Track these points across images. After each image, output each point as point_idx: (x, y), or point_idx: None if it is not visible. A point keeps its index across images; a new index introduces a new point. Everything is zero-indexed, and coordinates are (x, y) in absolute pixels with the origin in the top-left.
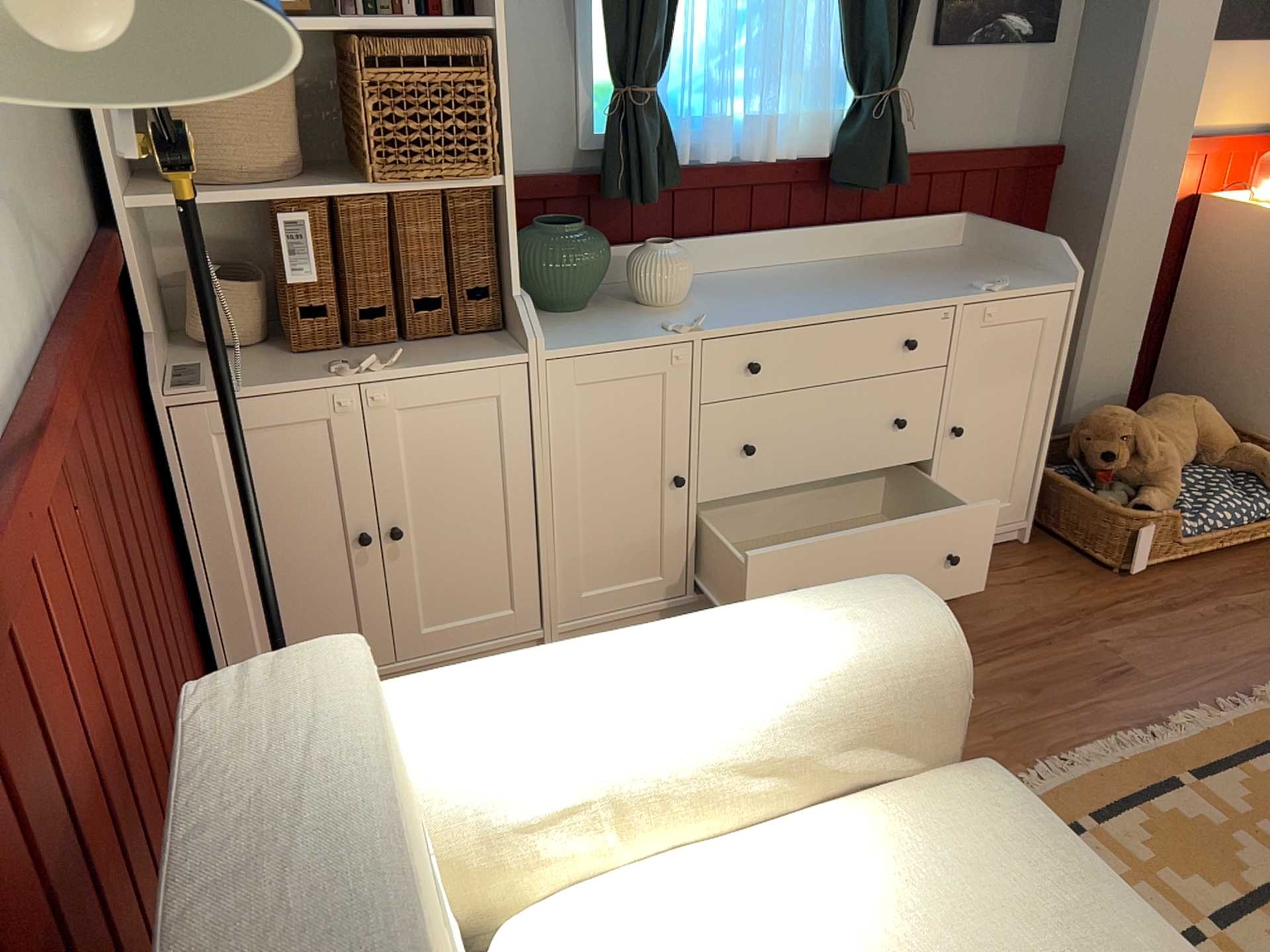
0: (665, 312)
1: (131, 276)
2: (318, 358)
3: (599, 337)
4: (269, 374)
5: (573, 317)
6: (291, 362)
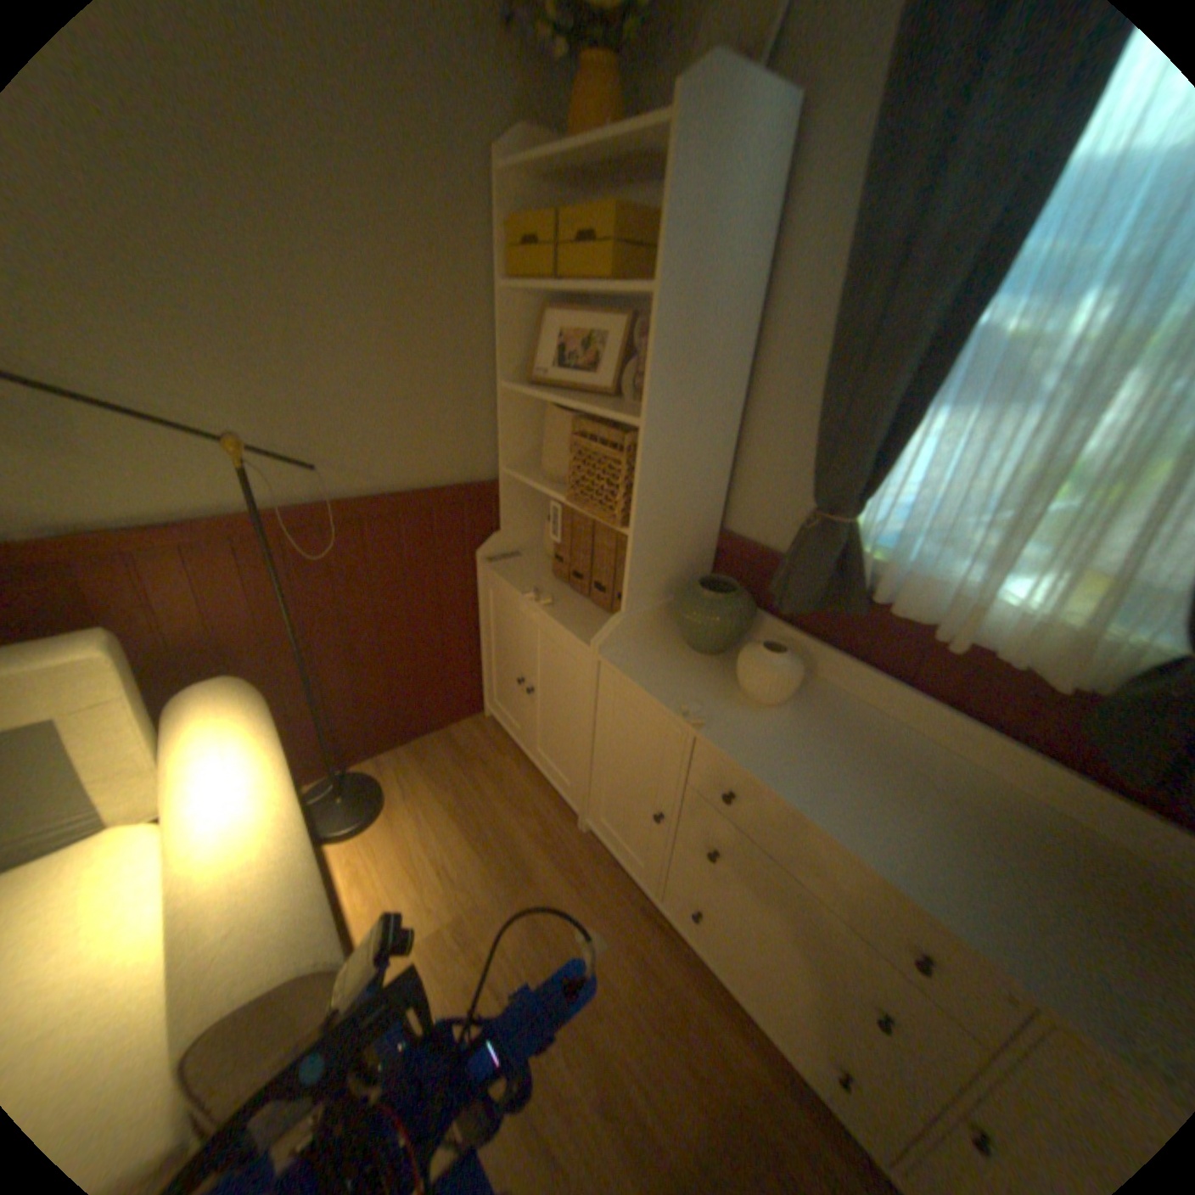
0: (731, 699)
1: (502, 503)
2: (550, 583)
3: (645, 674)
4: (521, 576)
5: (683, 654)
6: (541, 577)
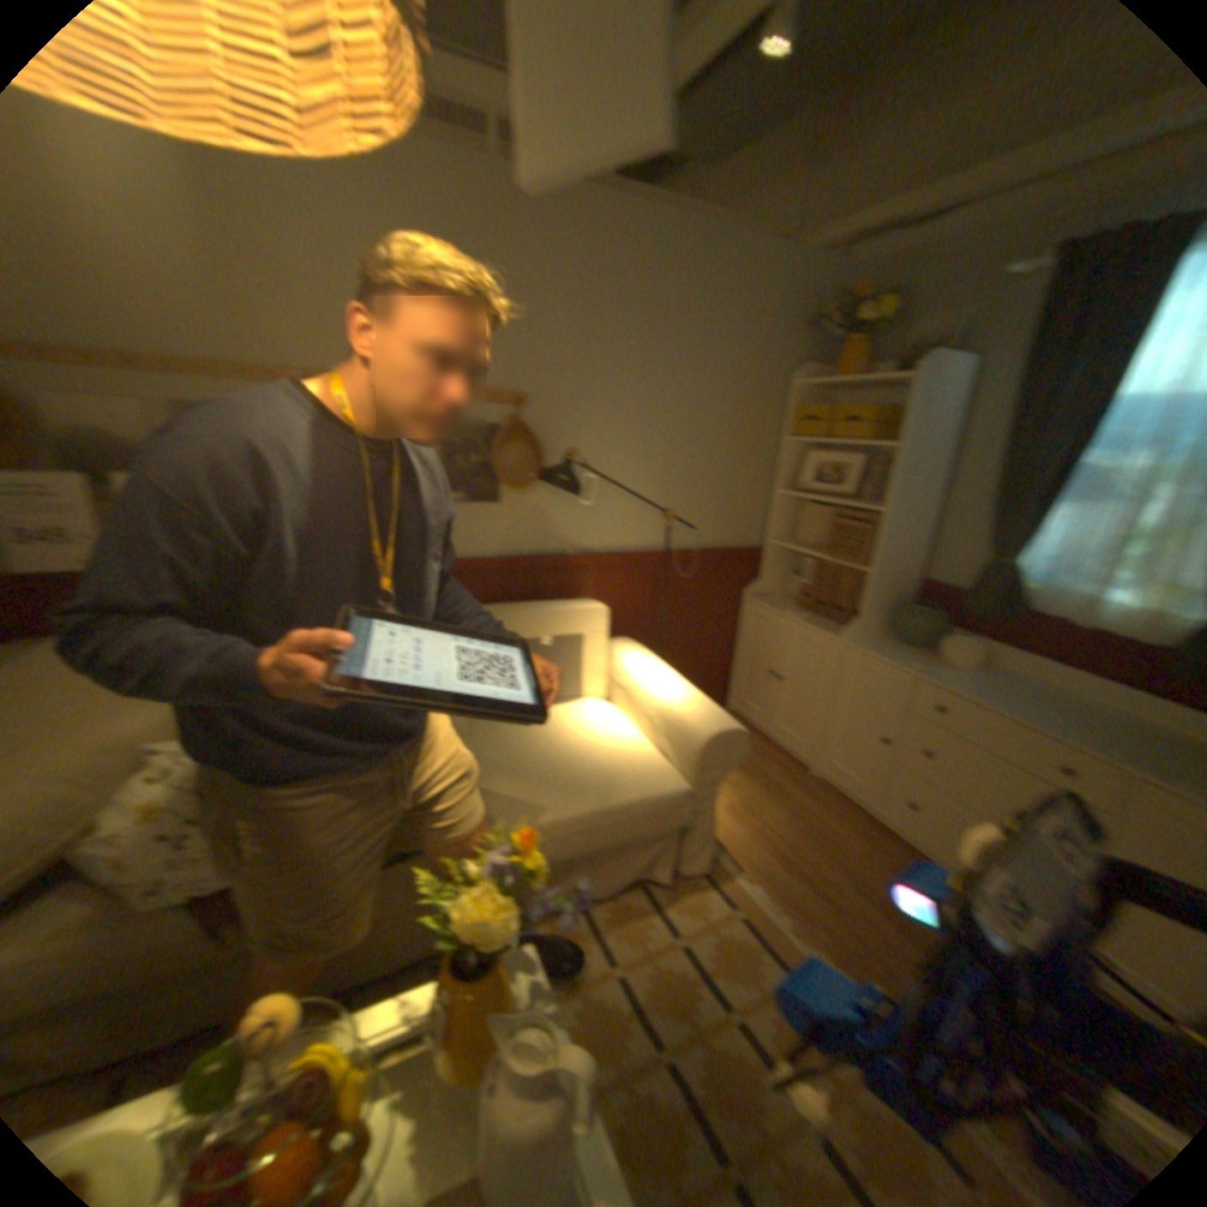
0: (939, 667)
1: (765, 562)
2: (799, 610)
3: (880, 652)
4: (778, 606)
5: (901, 647)
6: (791, 608)
